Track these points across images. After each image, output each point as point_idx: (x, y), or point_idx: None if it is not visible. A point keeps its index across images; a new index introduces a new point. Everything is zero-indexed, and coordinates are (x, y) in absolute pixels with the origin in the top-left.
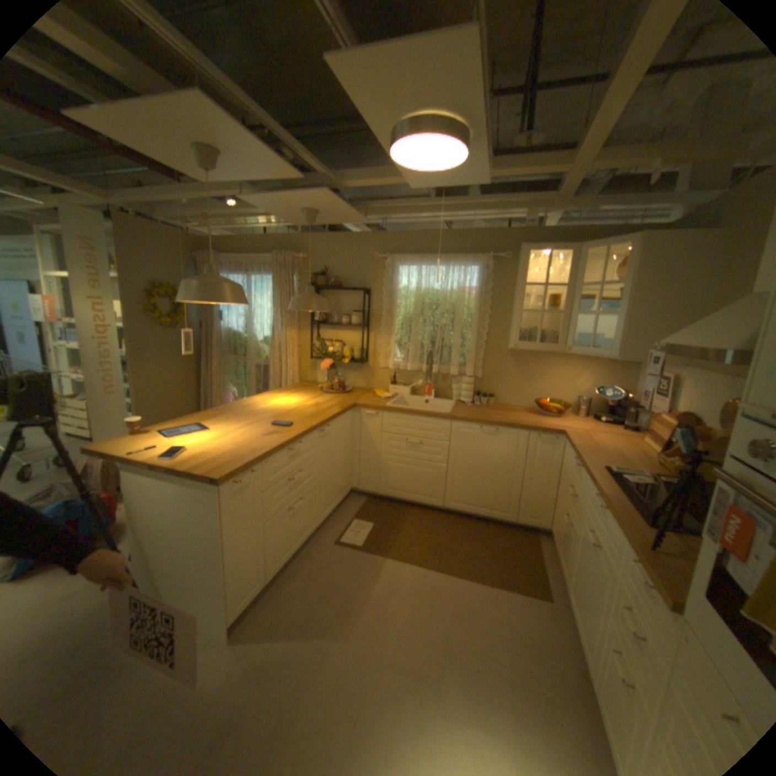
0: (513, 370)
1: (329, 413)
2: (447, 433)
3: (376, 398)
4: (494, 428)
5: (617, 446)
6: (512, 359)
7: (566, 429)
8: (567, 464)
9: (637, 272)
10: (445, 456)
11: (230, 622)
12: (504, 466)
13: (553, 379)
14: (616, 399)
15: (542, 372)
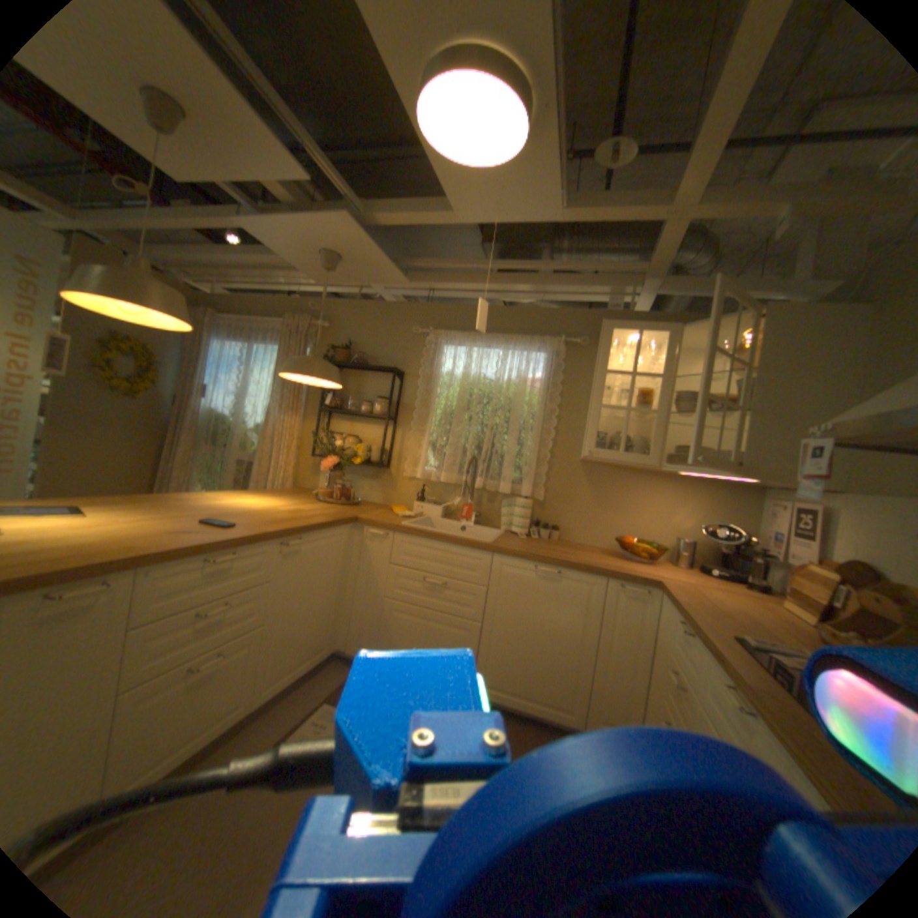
0: (587, 494)
1: (308, 522)
2: (485, 573)
3: (391, 515)
4: (555, 569)
5: (744, 610)
6: (585, 478)
7: (662, 580)
8: (666, 636)
9: (760, 357)
10: (480, 609)
11: None
12: (567, 632)
13: (642, 510)
14: (732, 544)
15: (626, 500)
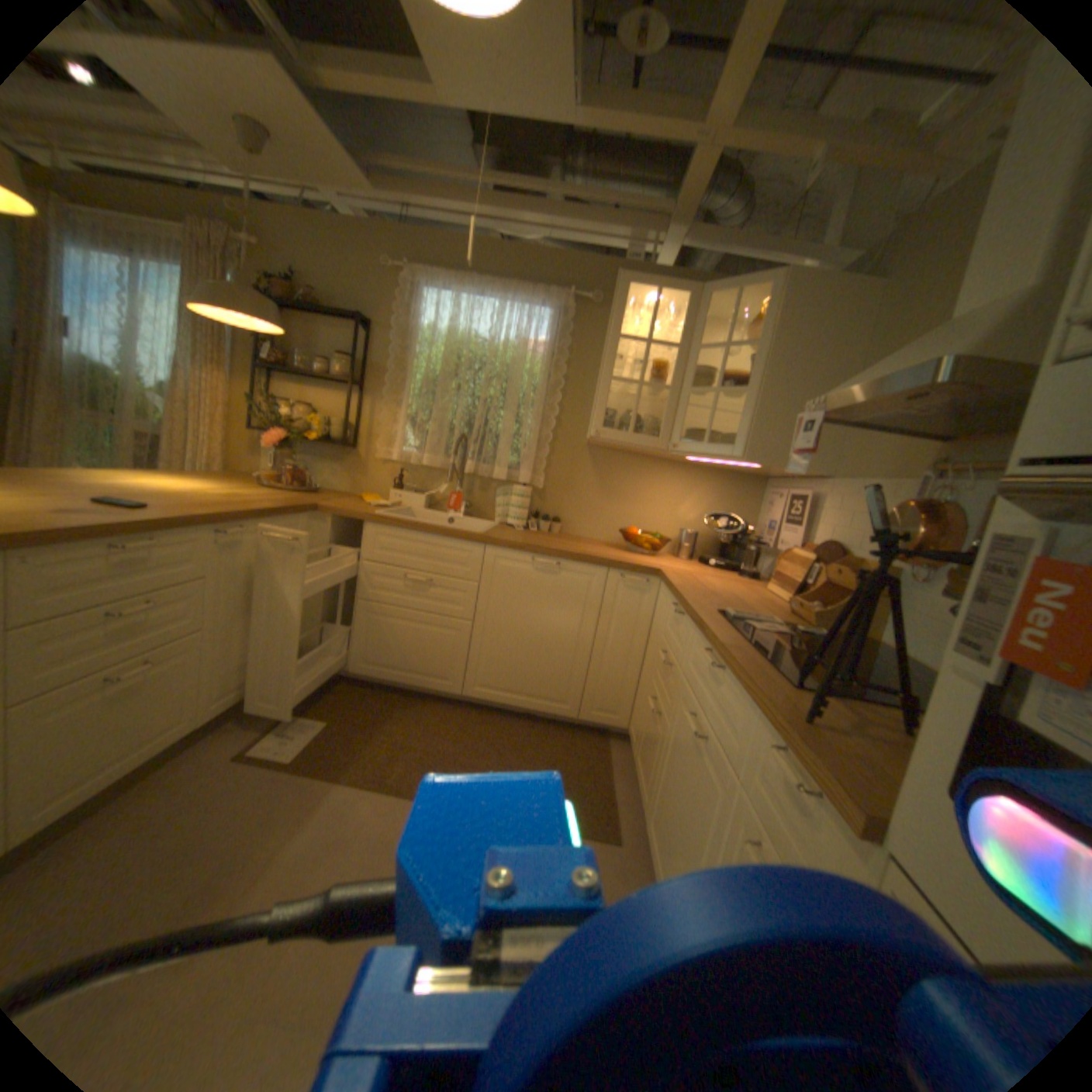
0: (591, 482)
1: (251, 507)
2: (476, 567)
3: (360, 505)
4: (553, 561)
5: (731, 592)
6: (590, 465)
7: (659, 569)
8: (658, 621)
9: (776, 330)
10: (470, 606)
11: None
12: (563, 625)
13: (647, 501)
14: (730, 533)
15: (631, 490)
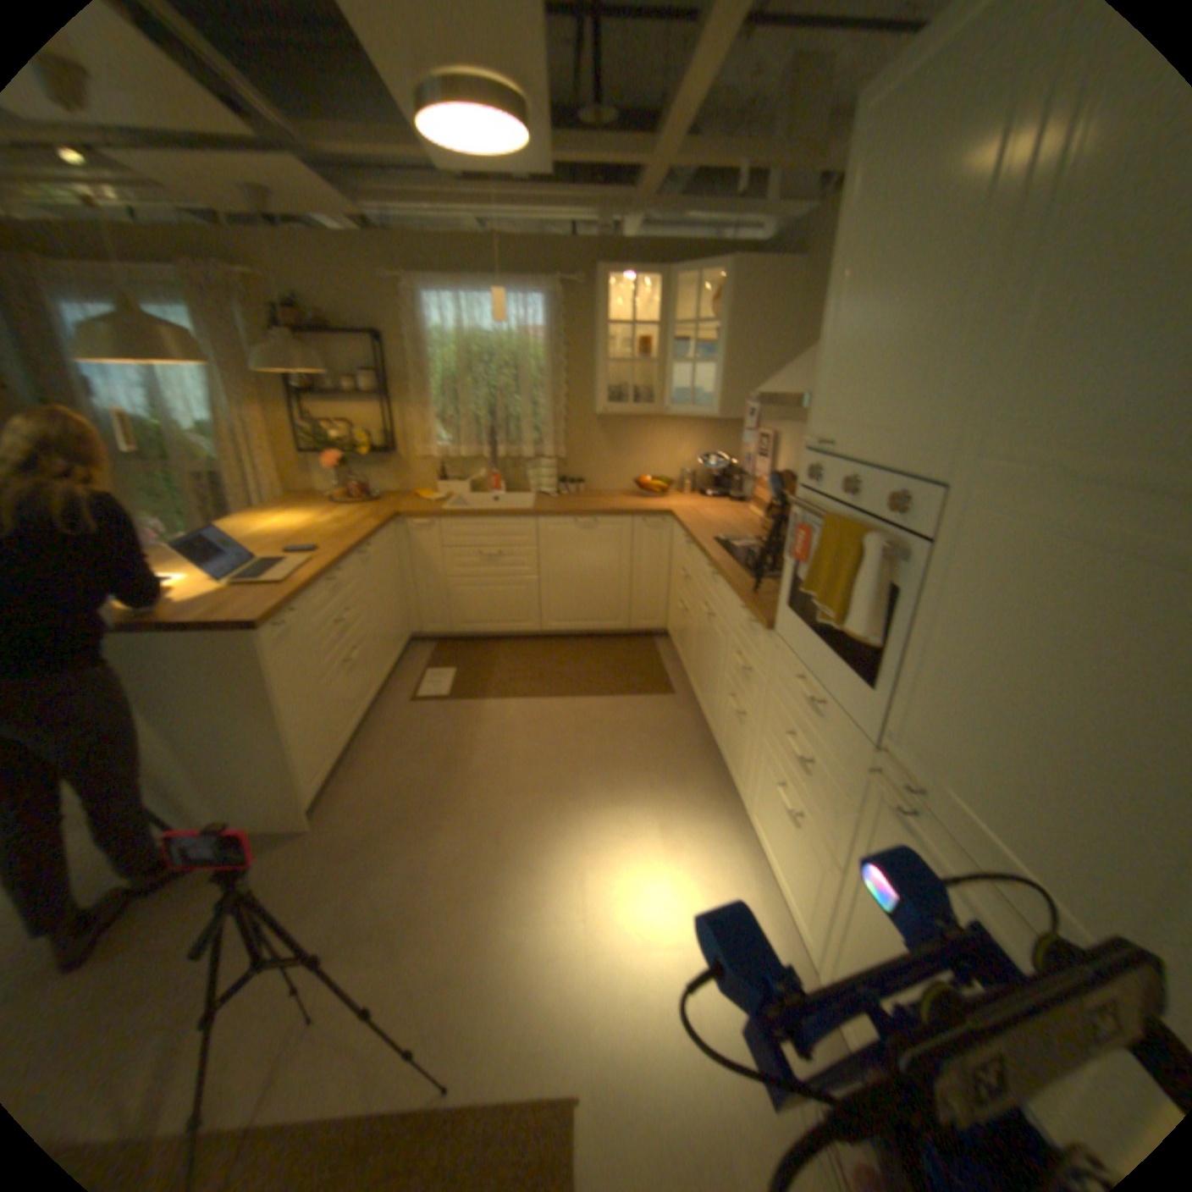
0: (605, 445)
1: (366, 529)
2: (534, 537)
3: (424, 504)
4: (592, 520)
5: (724, 519)
6: (601, 430)
7: (672, 510)
8: (677, 550)
9: (732, 310)
10: (536, 567)
11: (307, 804)
12: (608, 566)
13: (652, 452)
14: (720, 469)
15: (638, 445)
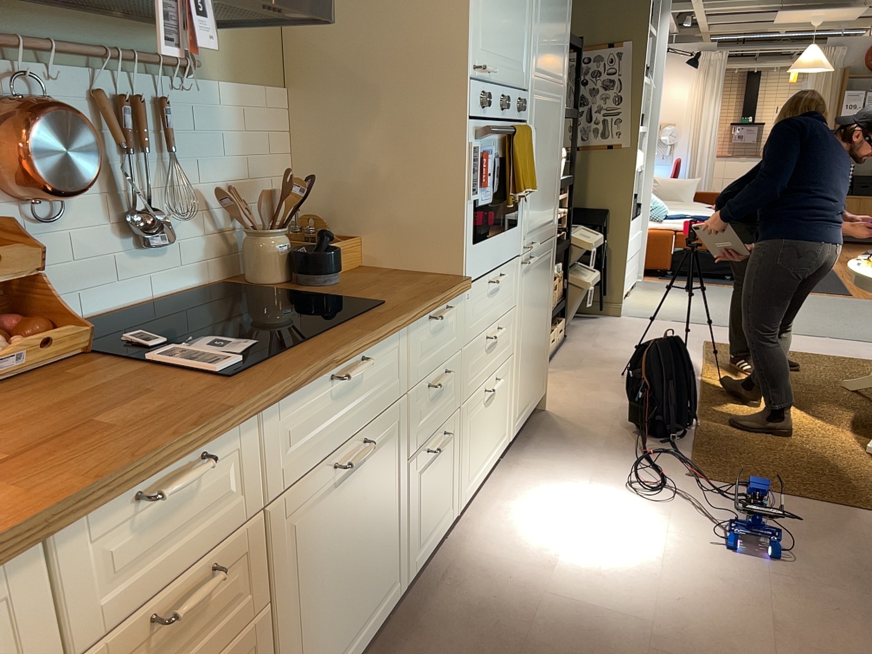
0: None
1: None
2: None
3: None
4: None
5: None
6: None
7: None
8: None
9: None
10: None
11: None
12: None
13: None
14: None
15: None
